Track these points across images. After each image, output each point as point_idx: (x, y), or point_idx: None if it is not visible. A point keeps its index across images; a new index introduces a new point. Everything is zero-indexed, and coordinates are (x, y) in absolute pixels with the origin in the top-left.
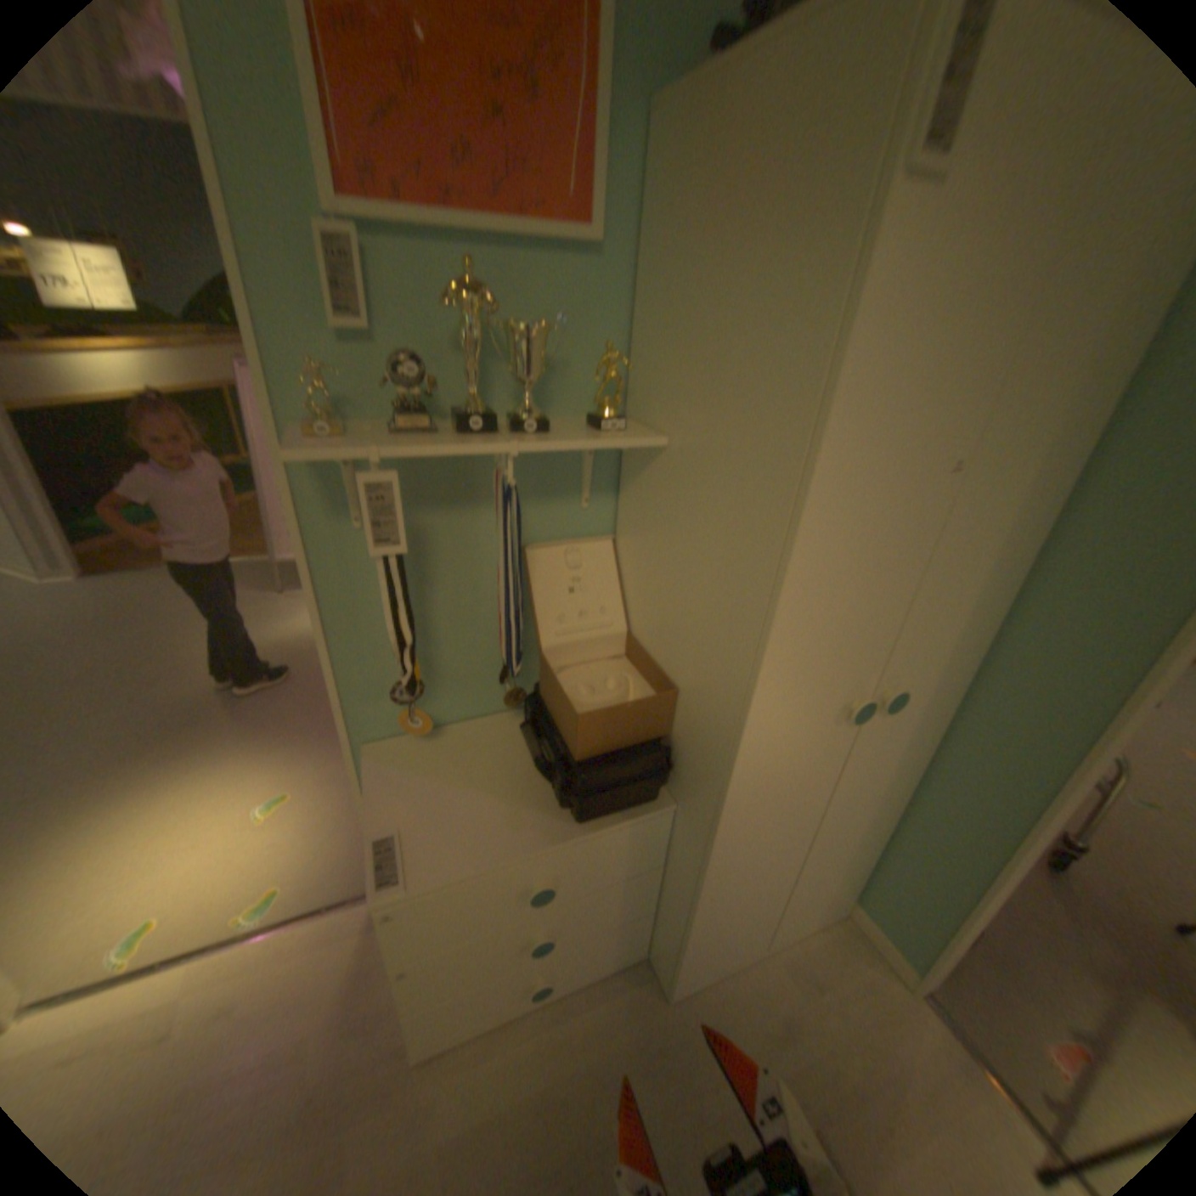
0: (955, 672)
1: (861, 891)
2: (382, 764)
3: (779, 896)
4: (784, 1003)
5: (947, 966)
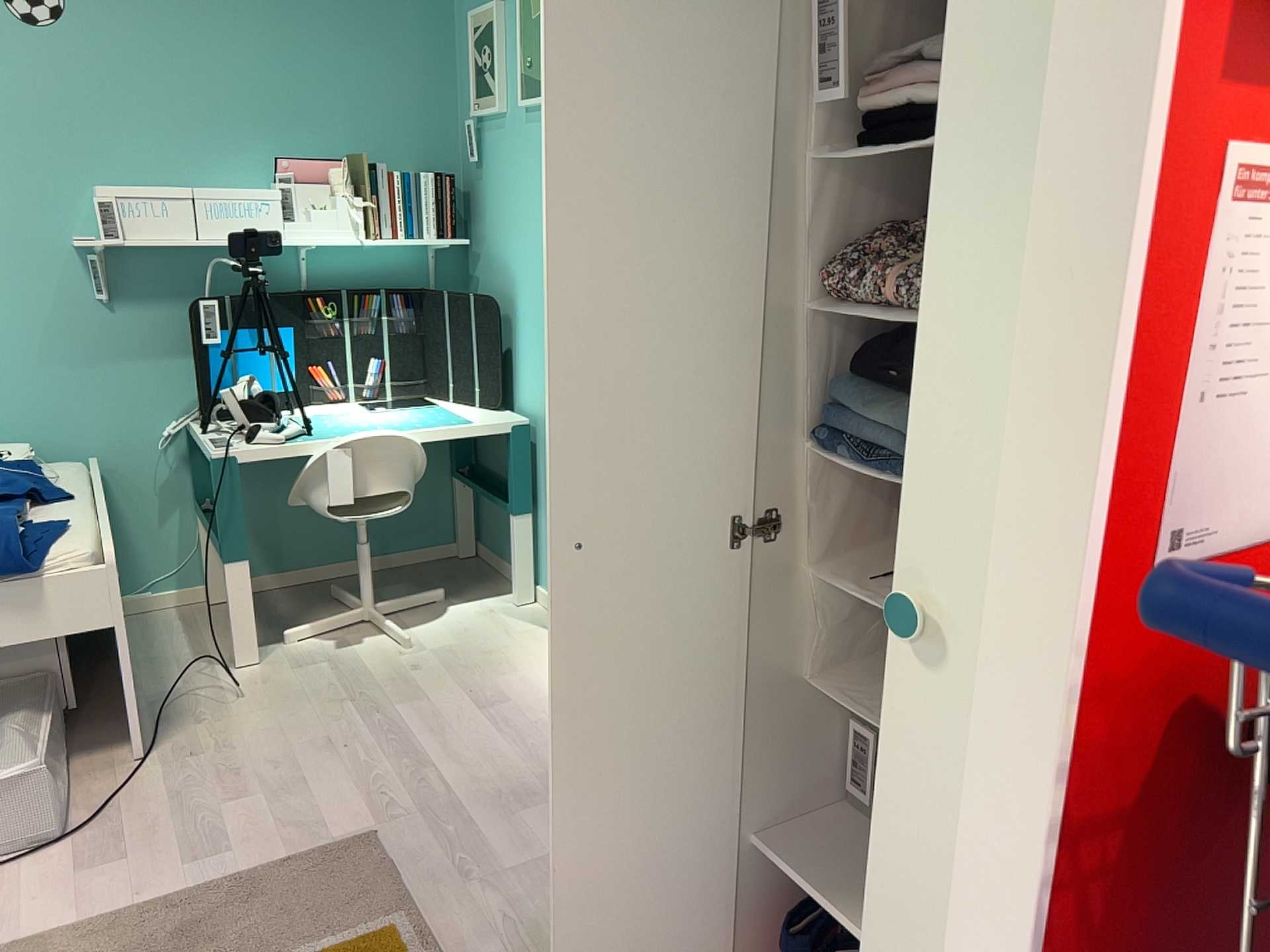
0: None
1: None
2: None
3: None
4: None
5: None
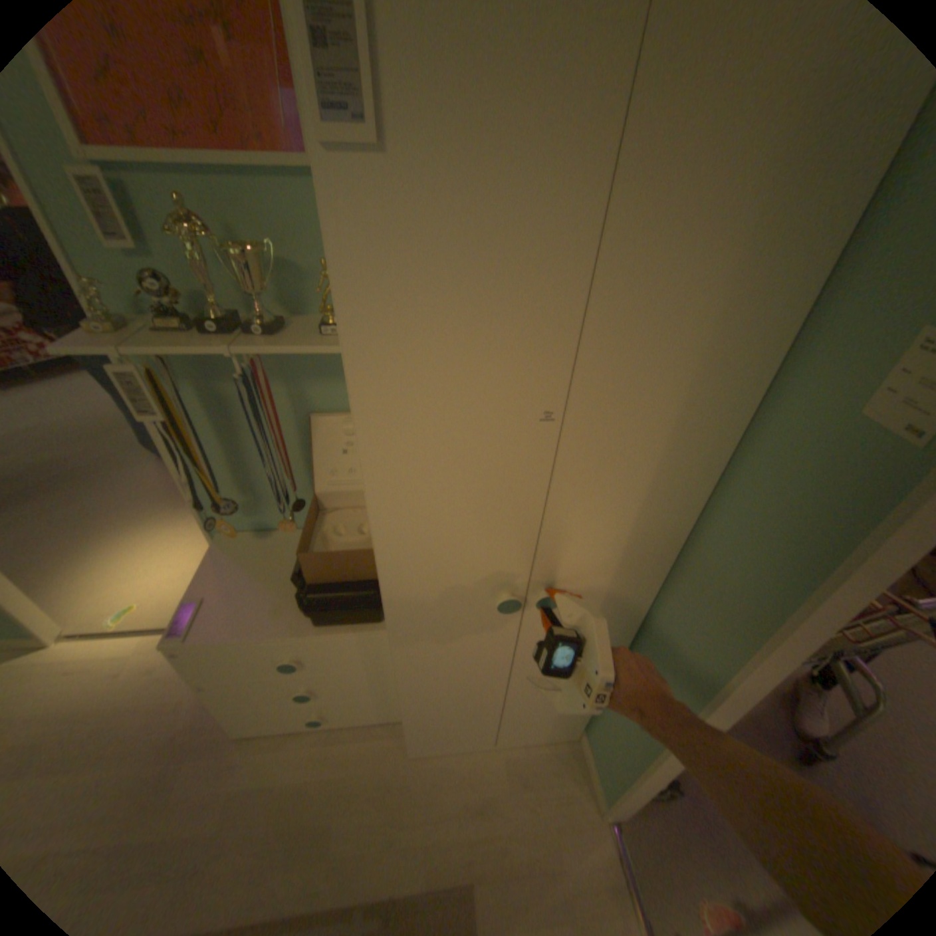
0: (627, 586)
1: (587, 726)
2: (220, 551)
3: (487, 714)
4: (492, 787)
5: (622, 810)
